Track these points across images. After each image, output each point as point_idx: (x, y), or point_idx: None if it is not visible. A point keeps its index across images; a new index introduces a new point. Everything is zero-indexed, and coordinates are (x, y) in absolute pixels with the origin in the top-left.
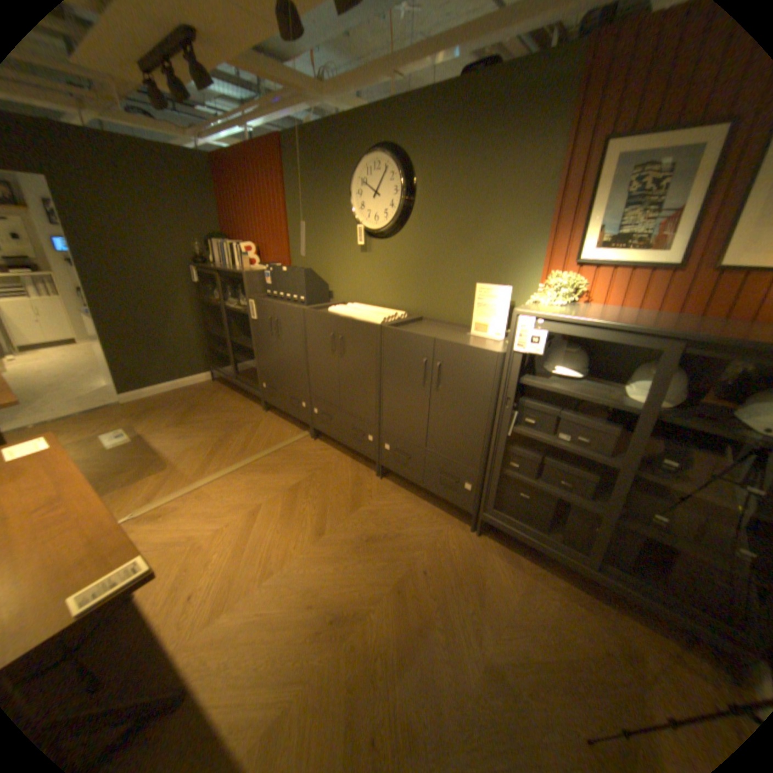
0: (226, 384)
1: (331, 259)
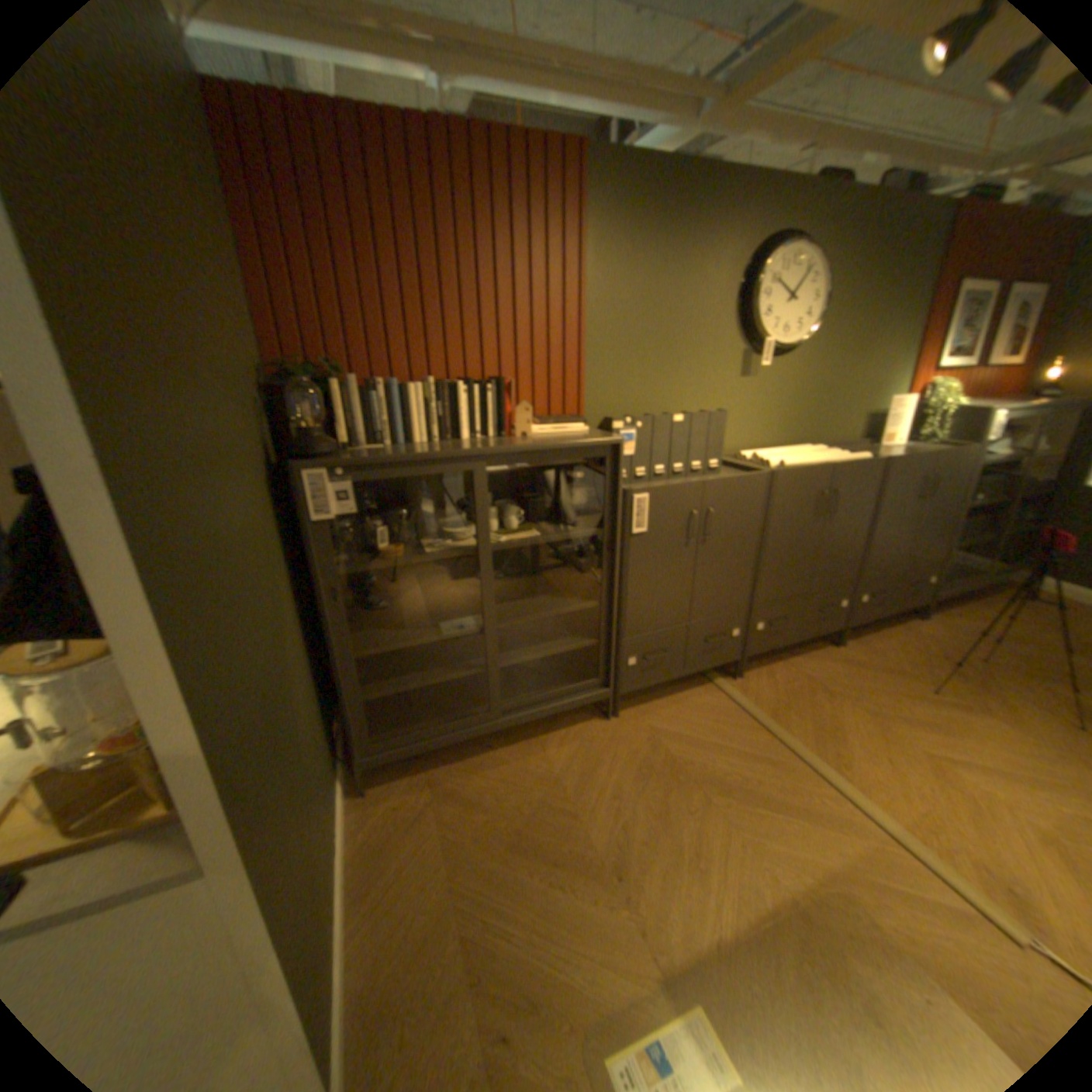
0: (412, 771)
1: (682, 393)
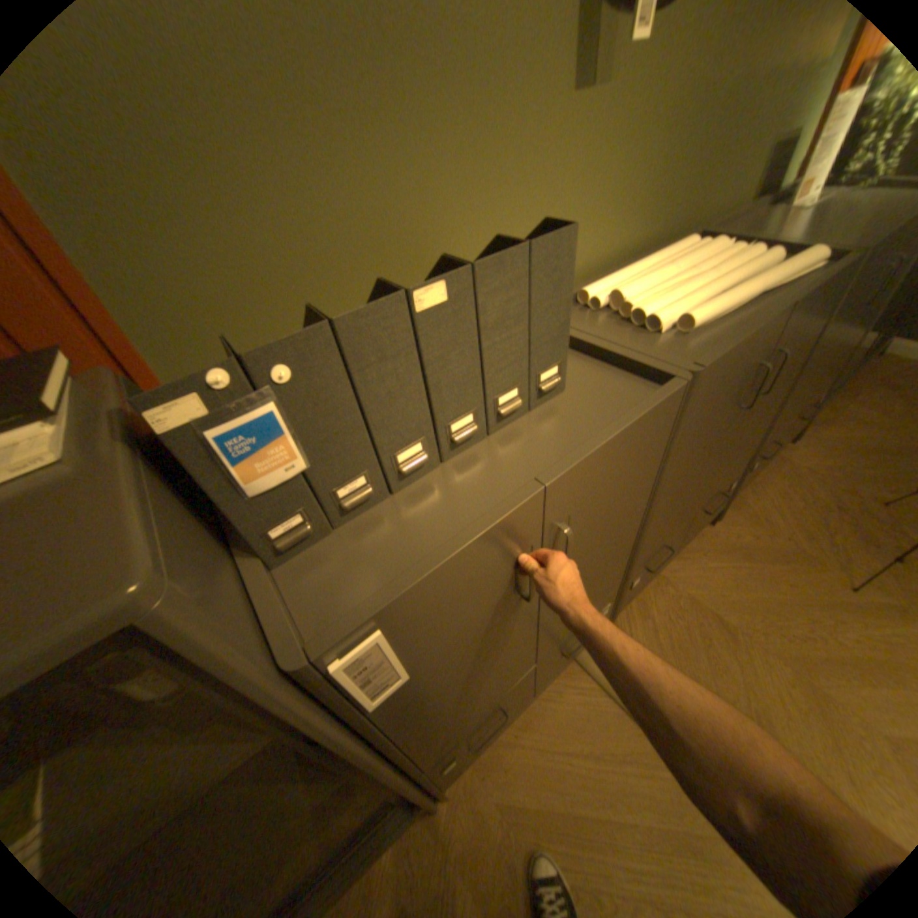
0: None
1: (437, 165)
